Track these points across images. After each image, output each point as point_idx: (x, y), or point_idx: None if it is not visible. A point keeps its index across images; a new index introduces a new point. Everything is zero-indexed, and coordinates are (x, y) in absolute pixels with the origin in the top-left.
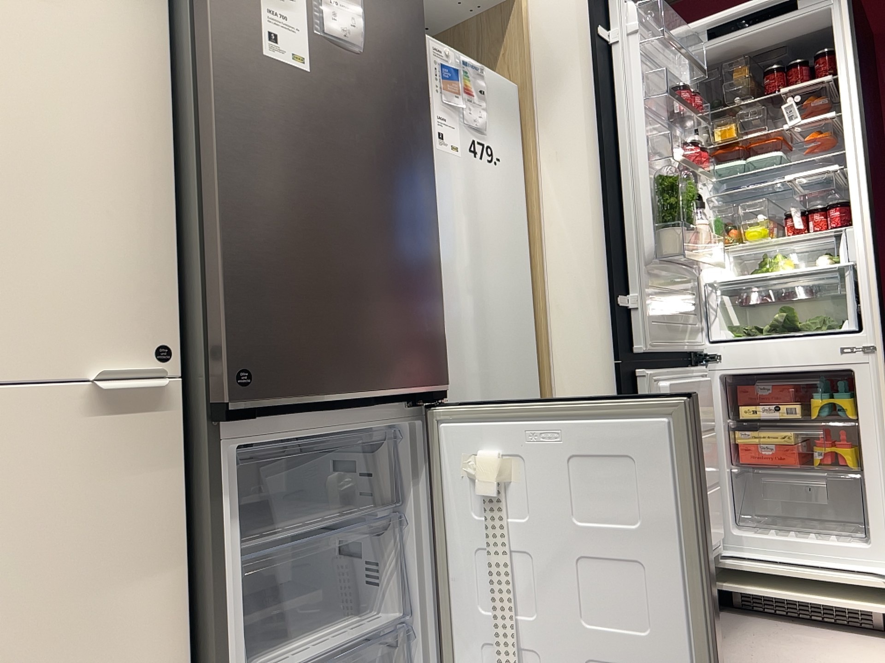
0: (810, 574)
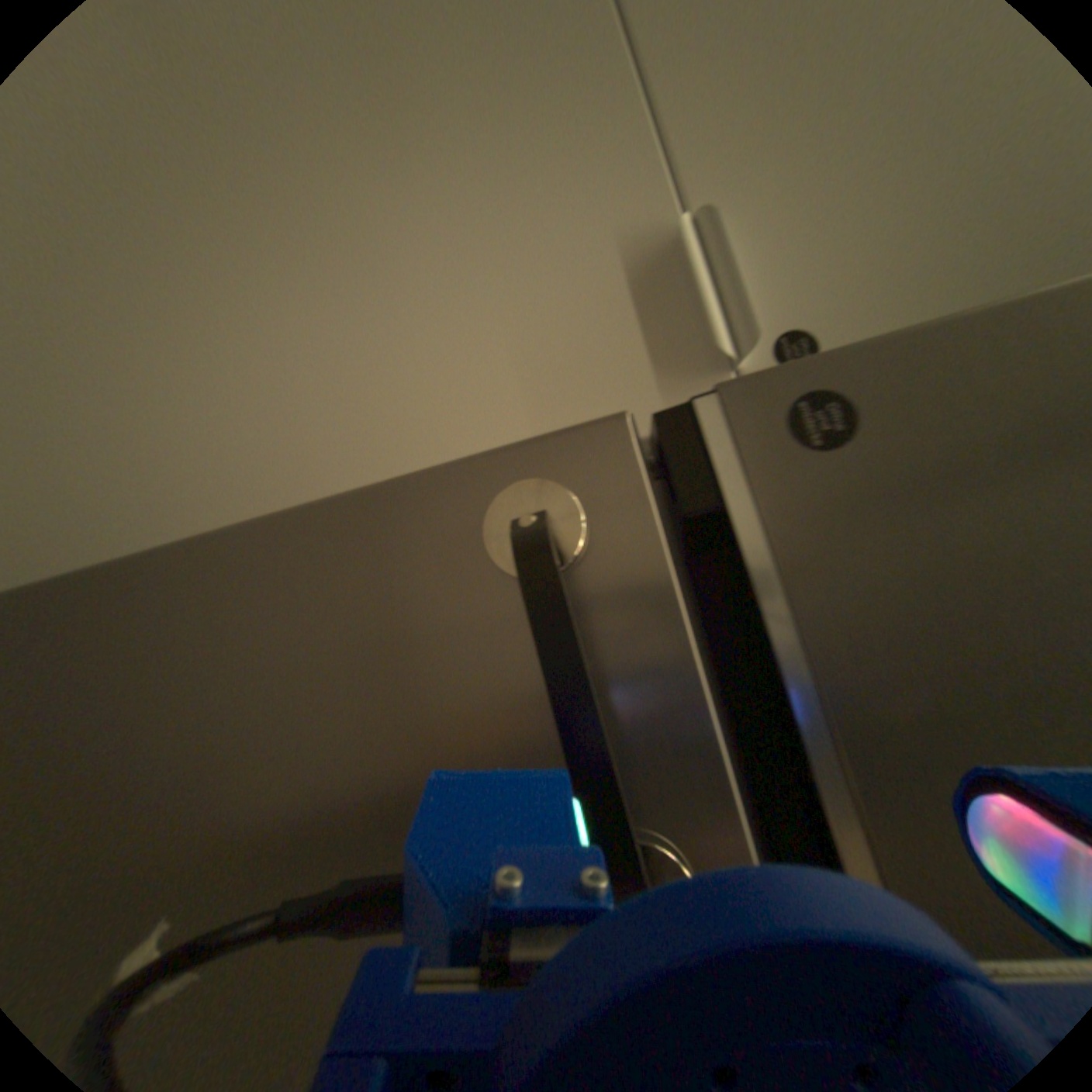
0: None
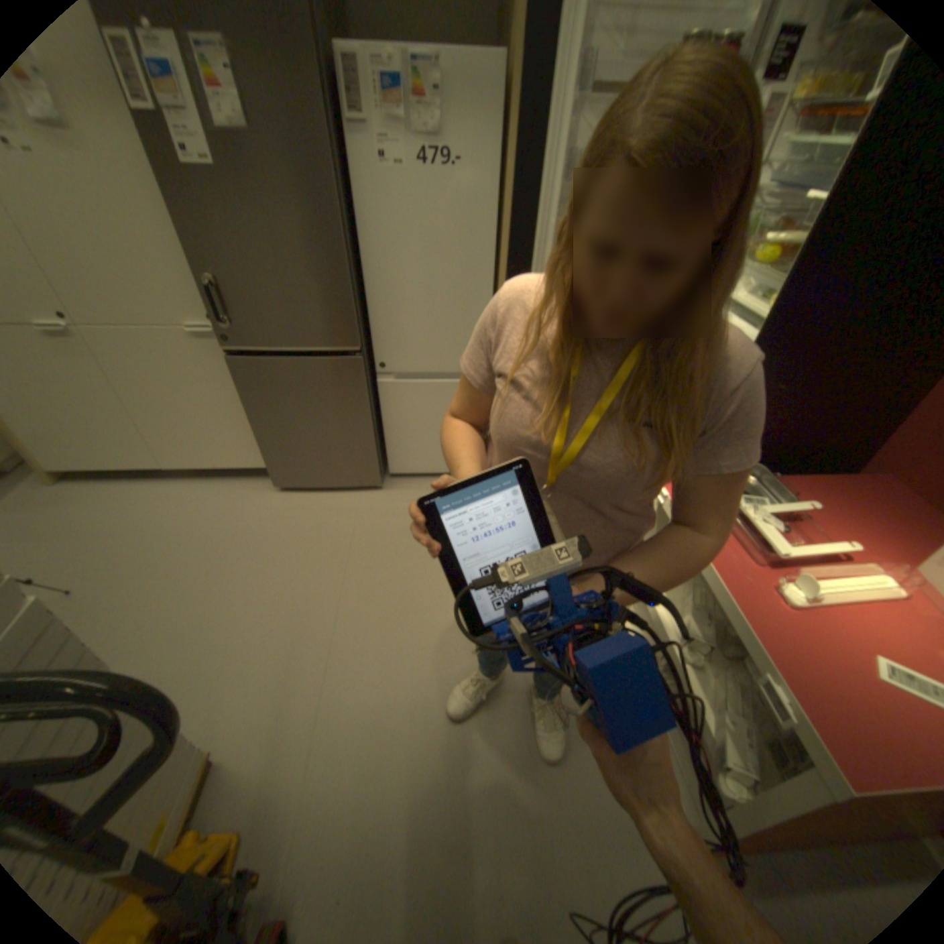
0: None
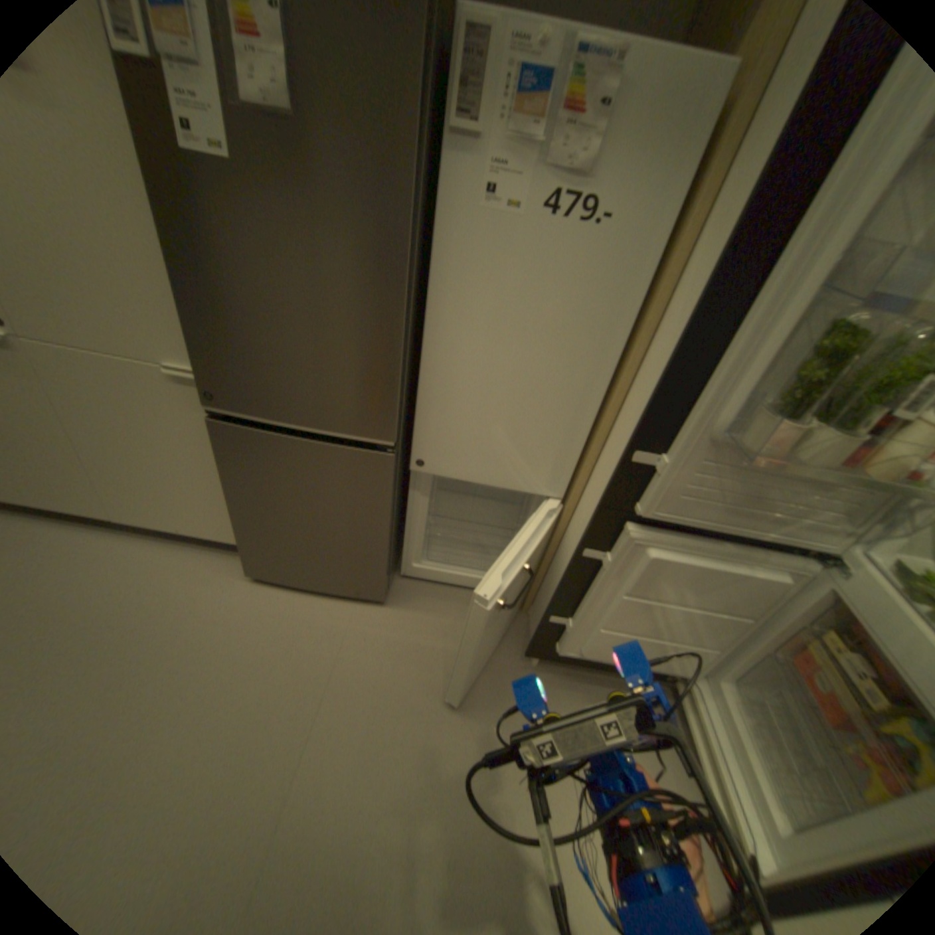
0: (720, 772)
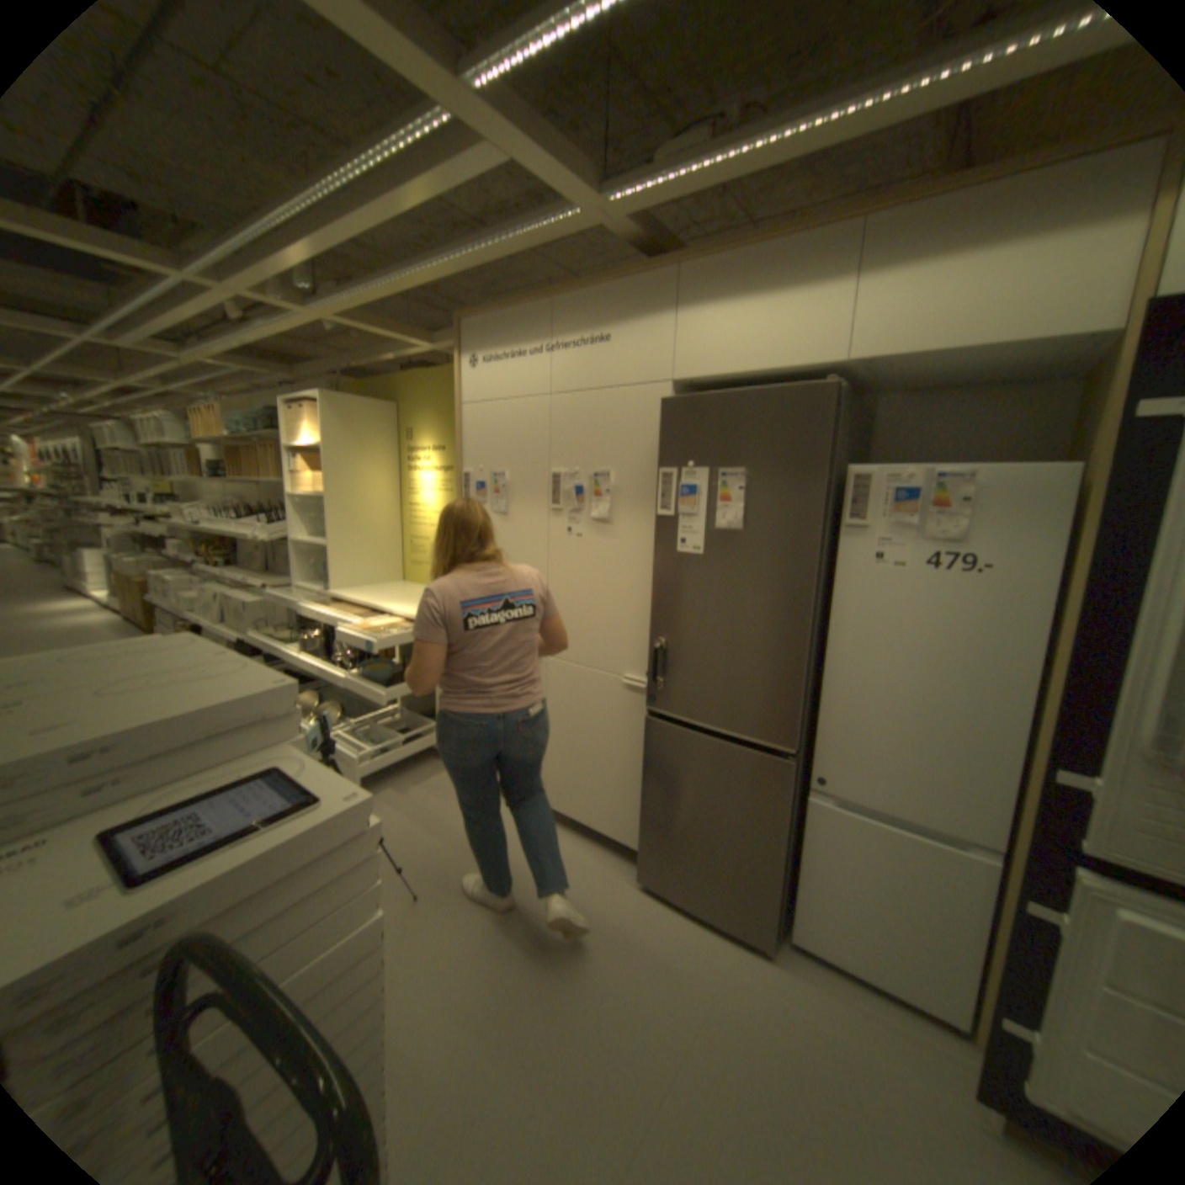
0: None
